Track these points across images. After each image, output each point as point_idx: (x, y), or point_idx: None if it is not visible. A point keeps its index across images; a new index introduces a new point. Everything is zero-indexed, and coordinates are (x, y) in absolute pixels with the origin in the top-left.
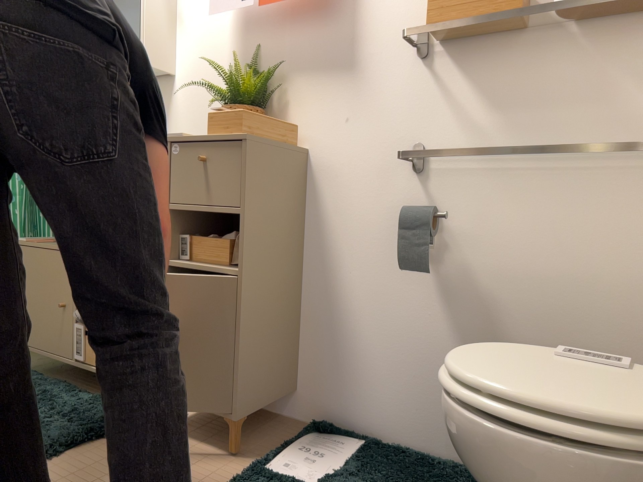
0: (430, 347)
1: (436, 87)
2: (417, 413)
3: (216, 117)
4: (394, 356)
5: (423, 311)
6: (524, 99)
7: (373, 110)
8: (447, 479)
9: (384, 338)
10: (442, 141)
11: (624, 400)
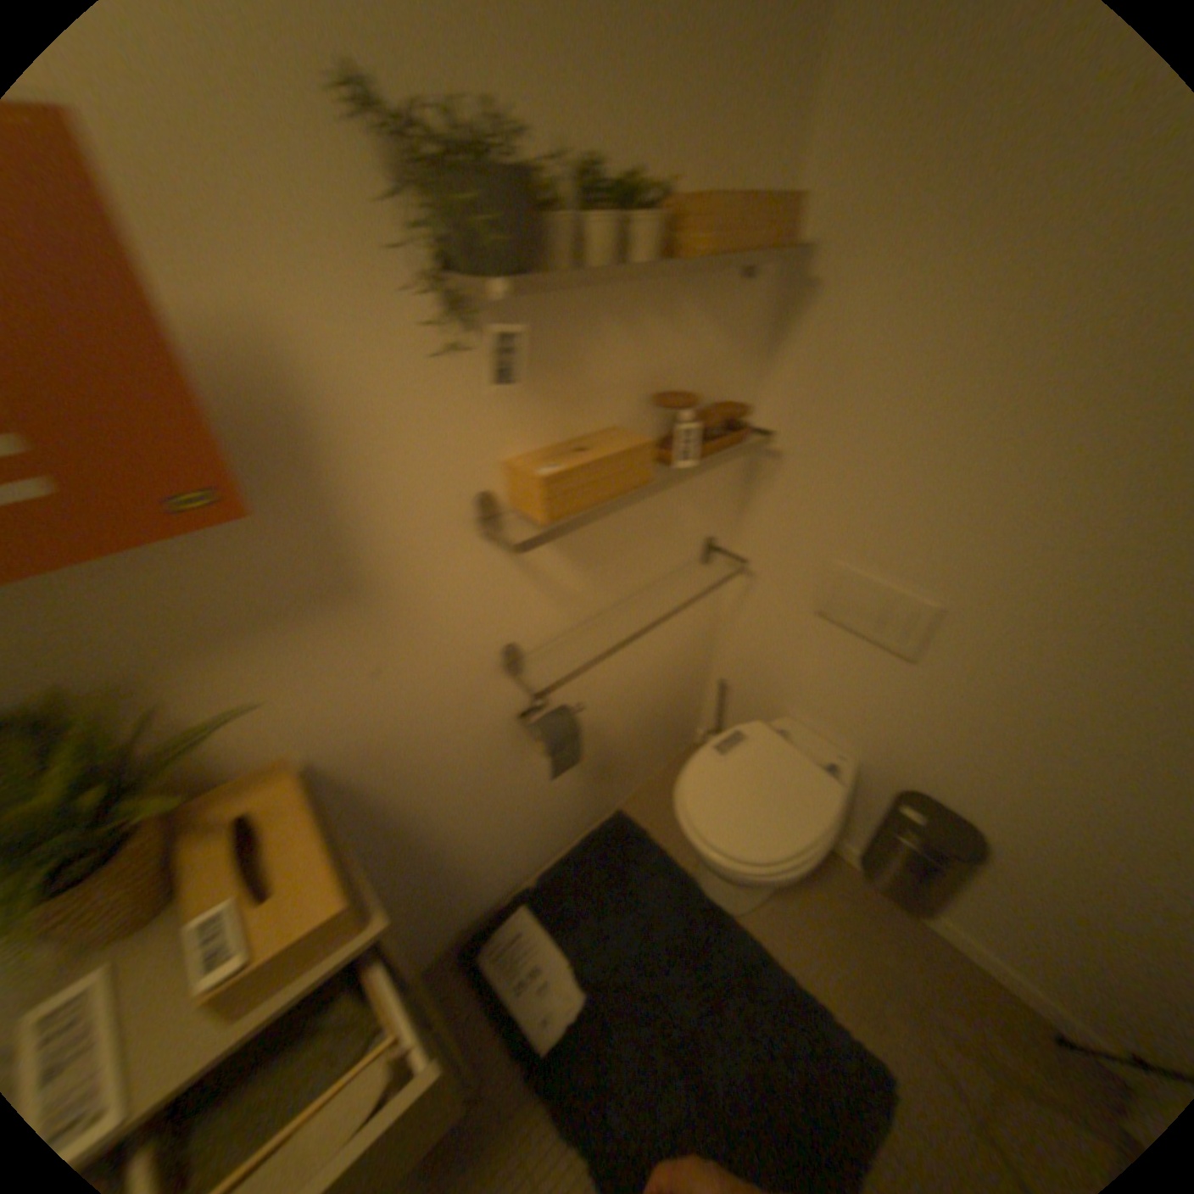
0: (551, 794)
1: (520, 568)
2: (547, 841)
3: (249, 973)
4: (520, 830)
5: (541, 778)
6: (614, 547)
7: (427, 635)
8: (612, 860)
9: (506, 829)
10: (537, 625)
11: (810, 788)
